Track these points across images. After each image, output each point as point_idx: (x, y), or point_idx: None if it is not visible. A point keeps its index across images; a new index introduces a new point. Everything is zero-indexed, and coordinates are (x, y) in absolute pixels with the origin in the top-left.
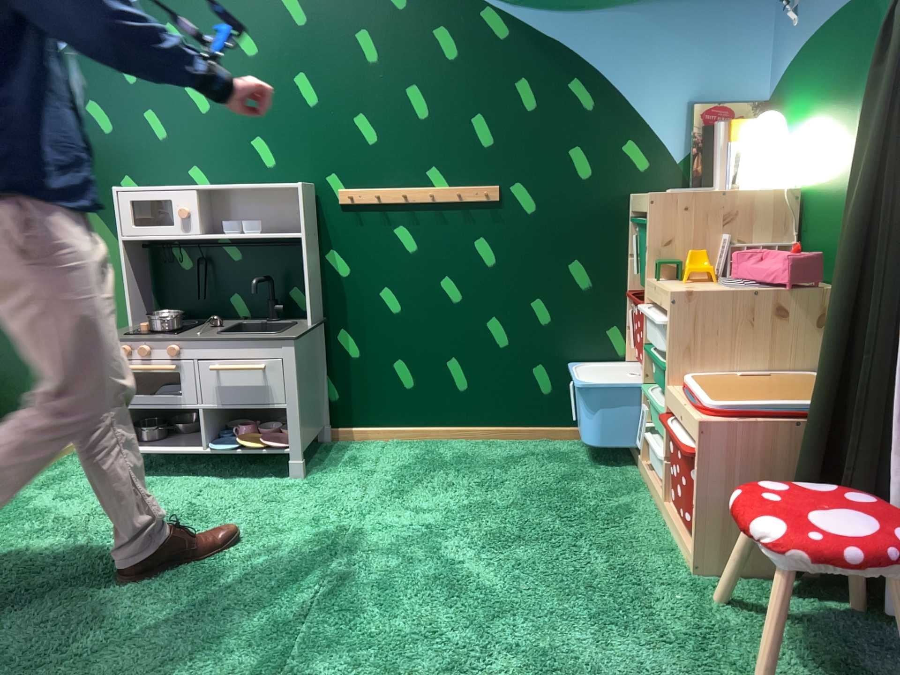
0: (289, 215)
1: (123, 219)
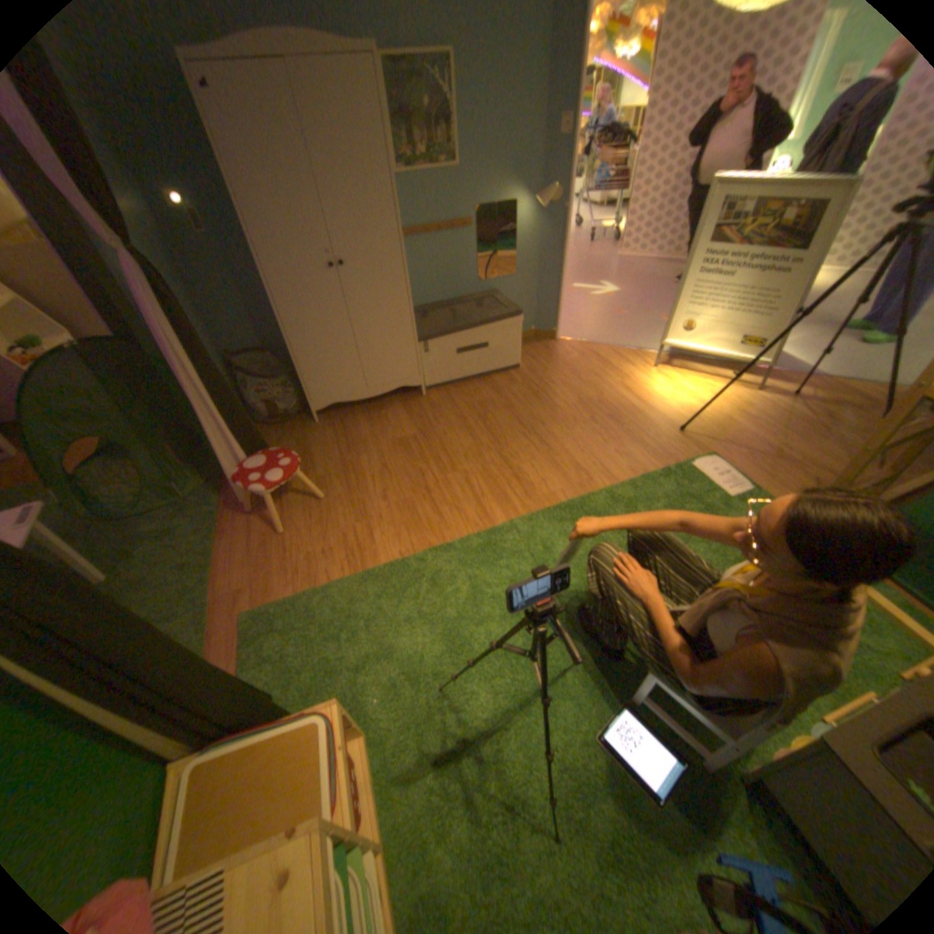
0: None
1: None
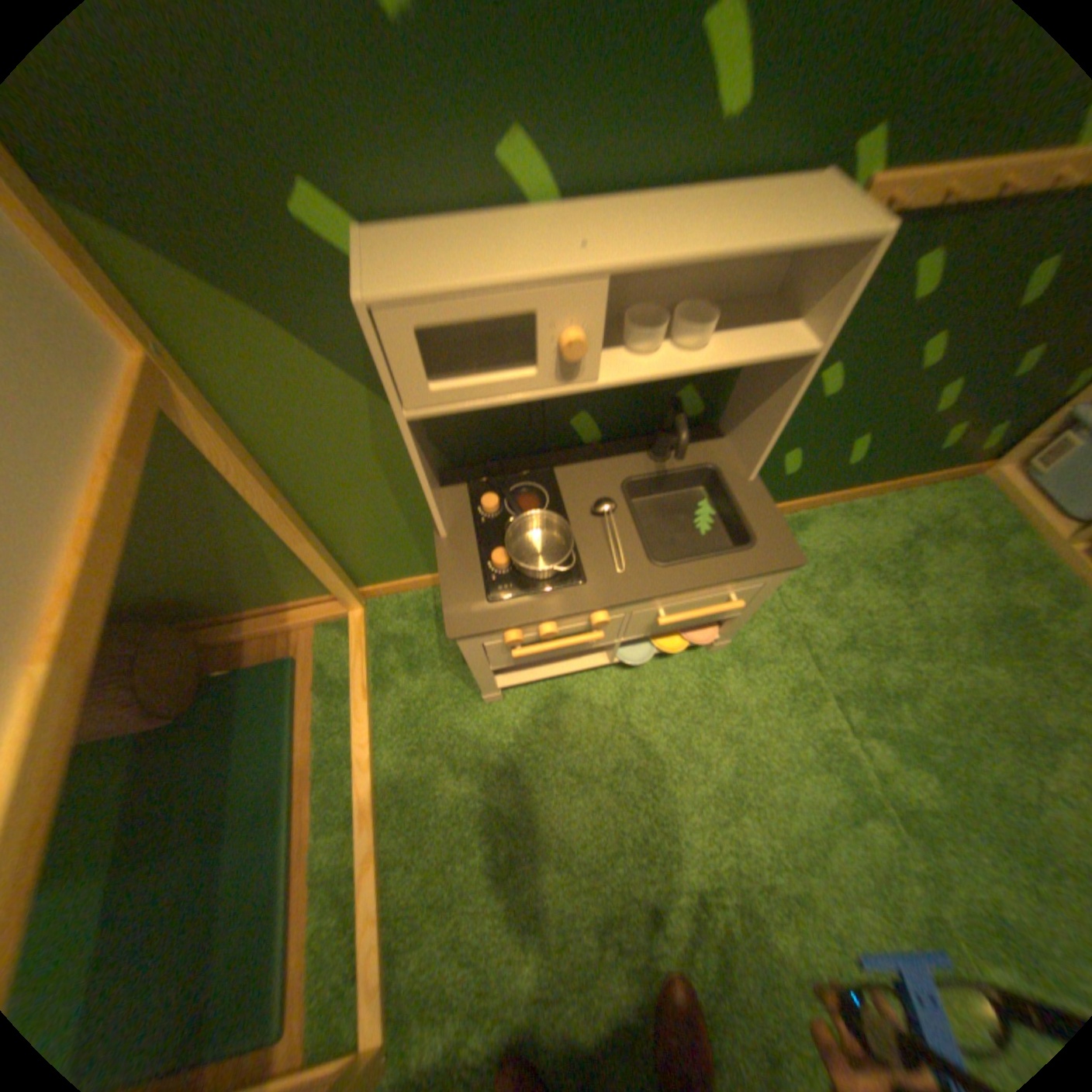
0: (747, 263)
1: (404, 374)
